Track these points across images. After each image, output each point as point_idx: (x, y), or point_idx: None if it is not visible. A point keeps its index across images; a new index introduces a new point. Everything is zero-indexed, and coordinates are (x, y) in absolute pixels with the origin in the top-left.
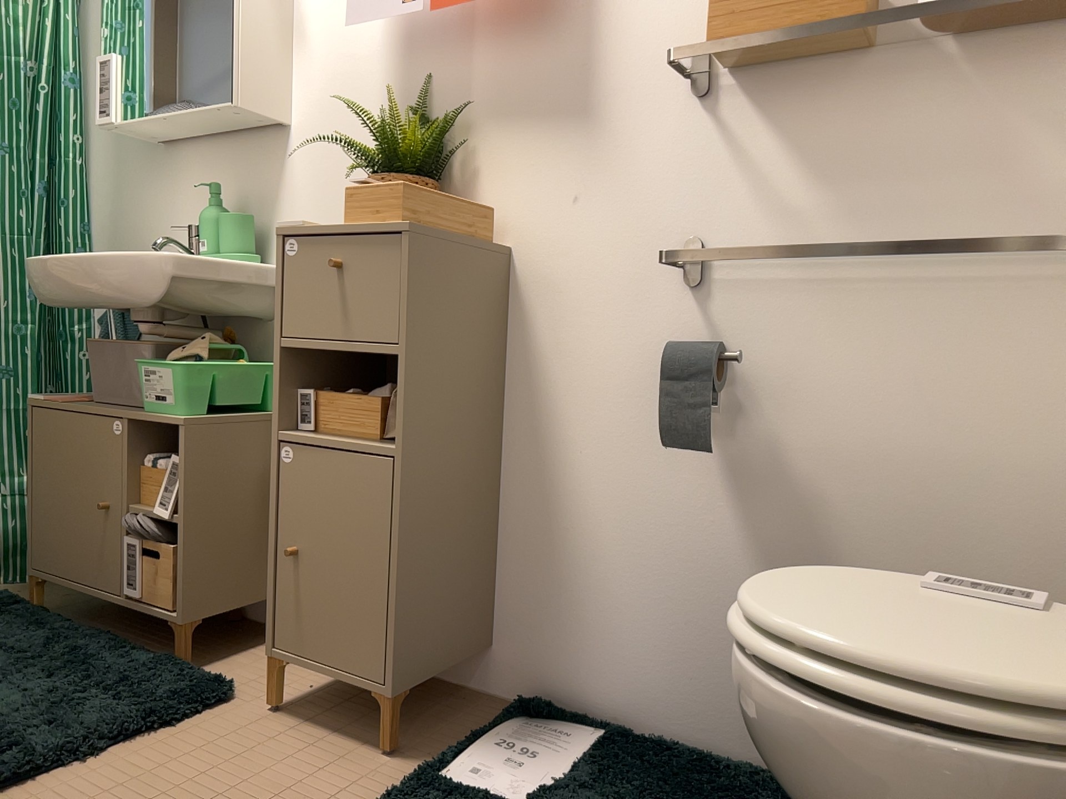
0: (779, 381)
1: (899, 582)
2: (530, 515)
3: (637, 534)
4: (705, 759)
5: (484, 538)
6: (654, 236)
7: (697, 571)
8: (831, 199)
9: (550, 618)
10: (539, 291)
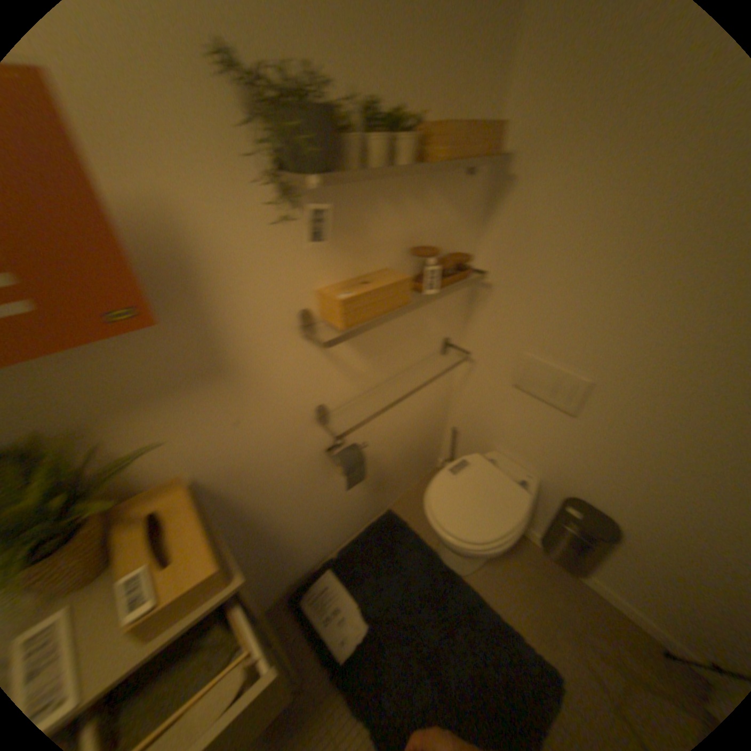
0: (362, 433)
1: (445, 481)
2: (262, 554)
3: (317, 514)
4: (361, 541)
5: (250, 586)
6: (298, 414)
7: (342, 503)
8: (374, 362)
9: (285, 568)
10: (229, 479)
